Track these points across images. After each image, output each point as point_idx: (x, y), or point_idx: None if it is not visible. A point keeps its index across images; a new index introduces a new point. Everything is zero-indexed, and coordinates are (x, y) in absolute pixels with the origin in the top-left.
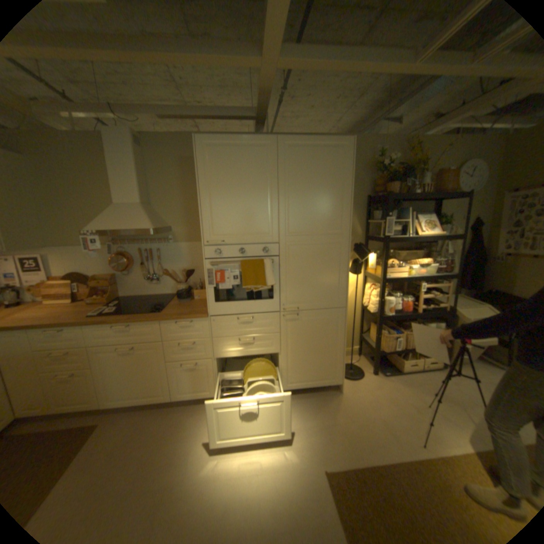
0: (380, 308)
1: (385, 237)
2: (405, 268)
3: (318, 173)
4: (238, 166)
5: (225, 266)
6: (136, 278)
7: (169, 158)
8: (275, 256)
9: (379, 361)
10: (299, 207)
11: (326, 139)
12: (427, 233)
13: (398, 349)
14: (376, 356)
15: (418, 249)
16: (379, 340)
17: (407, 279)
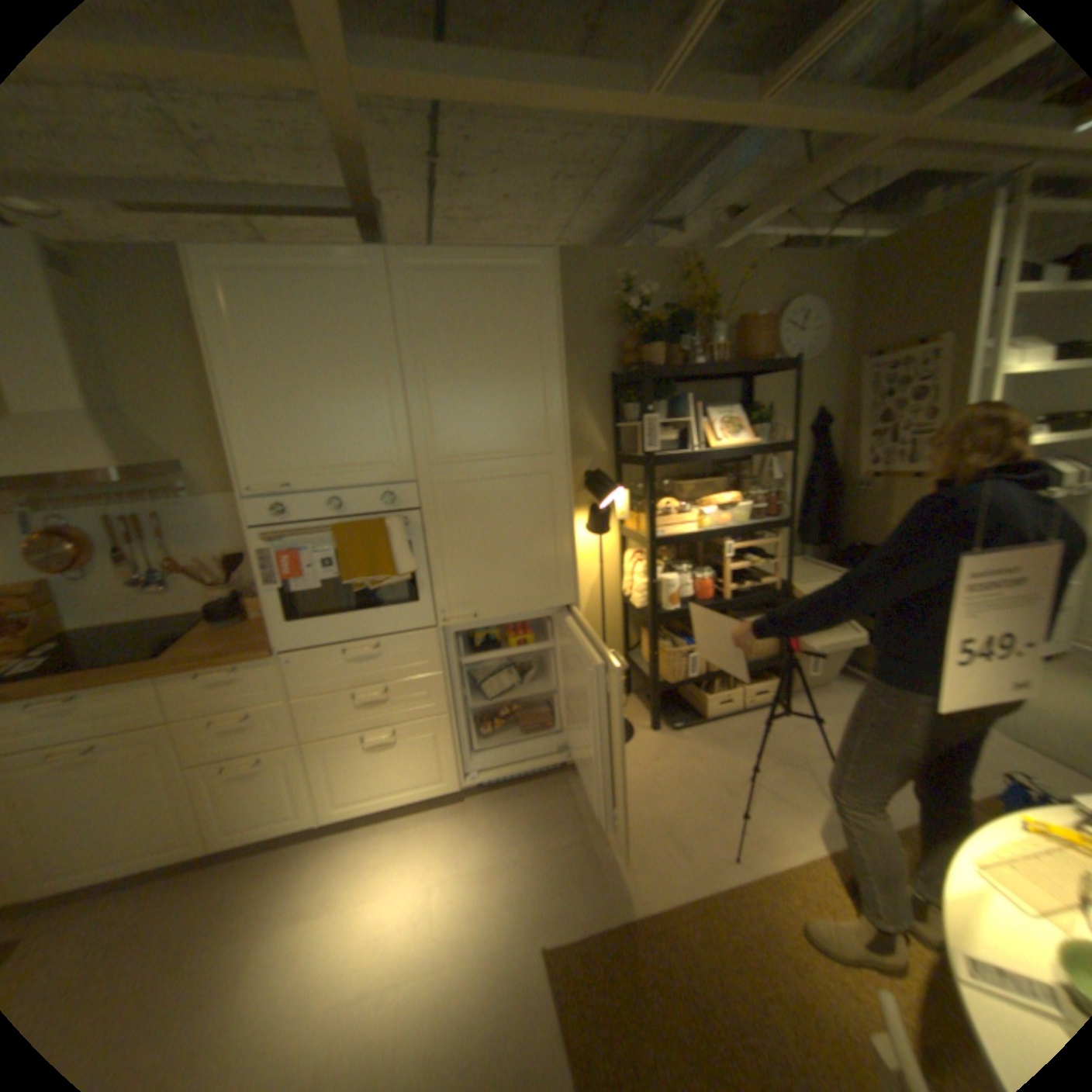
0: (653, 597)
1: (647, 455)
2: (691, 515)
3: (488, 327)
4: (303, 316)
5: (301, 539)
6: (109, 583)
7: (157, 304)
8: (413, 509)
9: (659, 703)
10: (454, 401)
11: (495, 253)
12: (727, 443)
13: (692, 674)
14: (653, 693)
15: (717, 476)
16: (656, 661)
17: (697, 536)
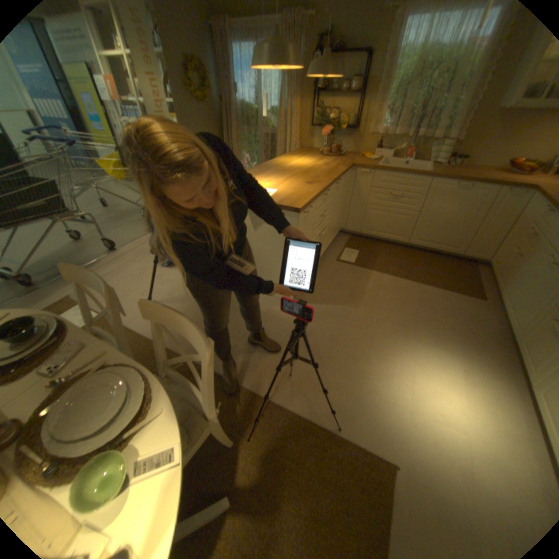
0: None
1: None
2: None
3: None
4: None
5: None
6: None
7: None
8: None
9: None
10: None
11: None
12: None
13: None
14: None
15: None
16: None
17: None
